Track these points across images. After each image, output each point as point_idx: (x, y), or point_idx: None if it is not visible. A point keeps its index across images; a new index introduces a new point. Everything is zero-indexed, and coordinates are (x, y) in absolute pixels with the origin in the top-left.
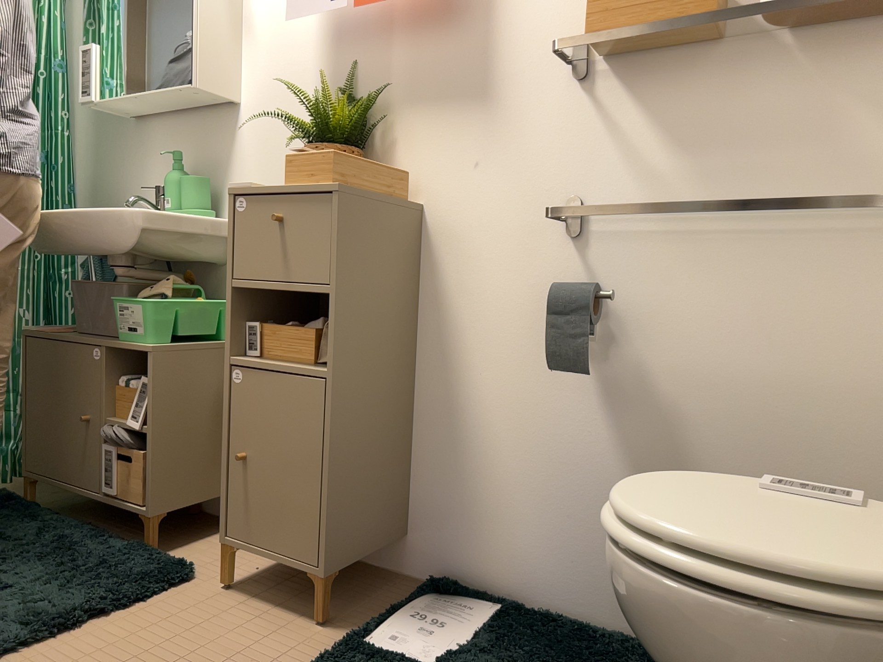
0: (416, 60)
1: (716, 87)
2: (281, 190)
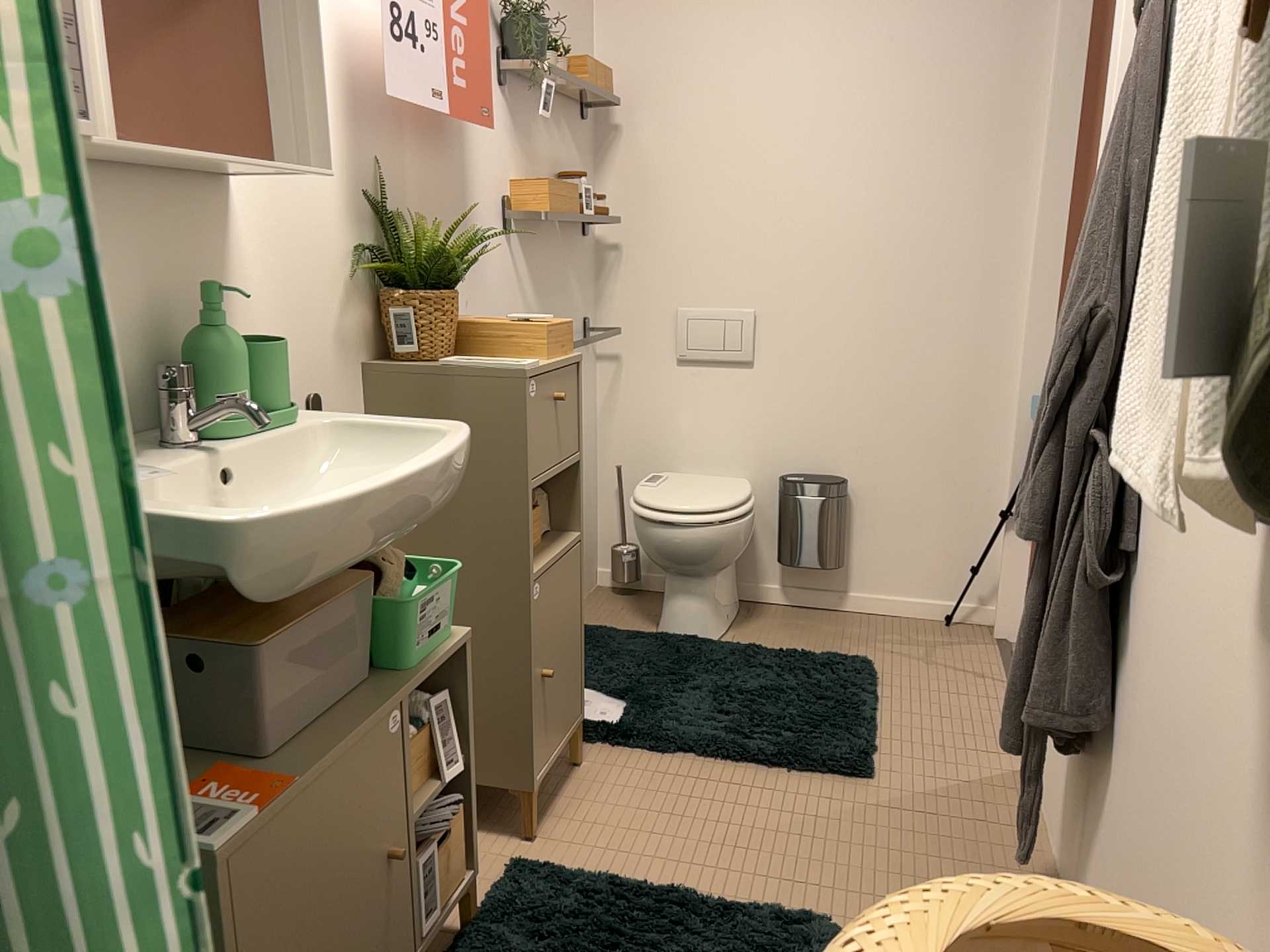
0: (426, 175)
1: (547, 252)
2: (553, 363)
